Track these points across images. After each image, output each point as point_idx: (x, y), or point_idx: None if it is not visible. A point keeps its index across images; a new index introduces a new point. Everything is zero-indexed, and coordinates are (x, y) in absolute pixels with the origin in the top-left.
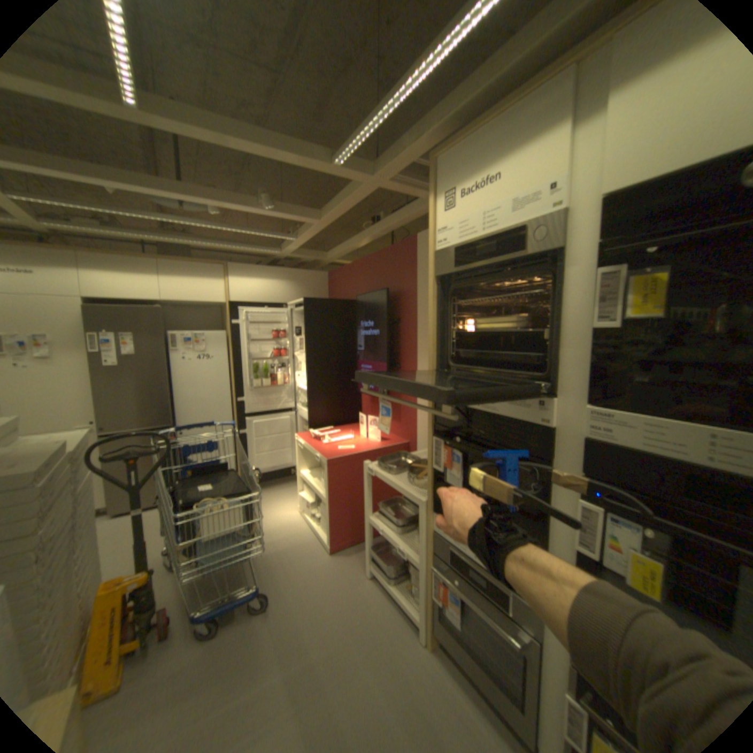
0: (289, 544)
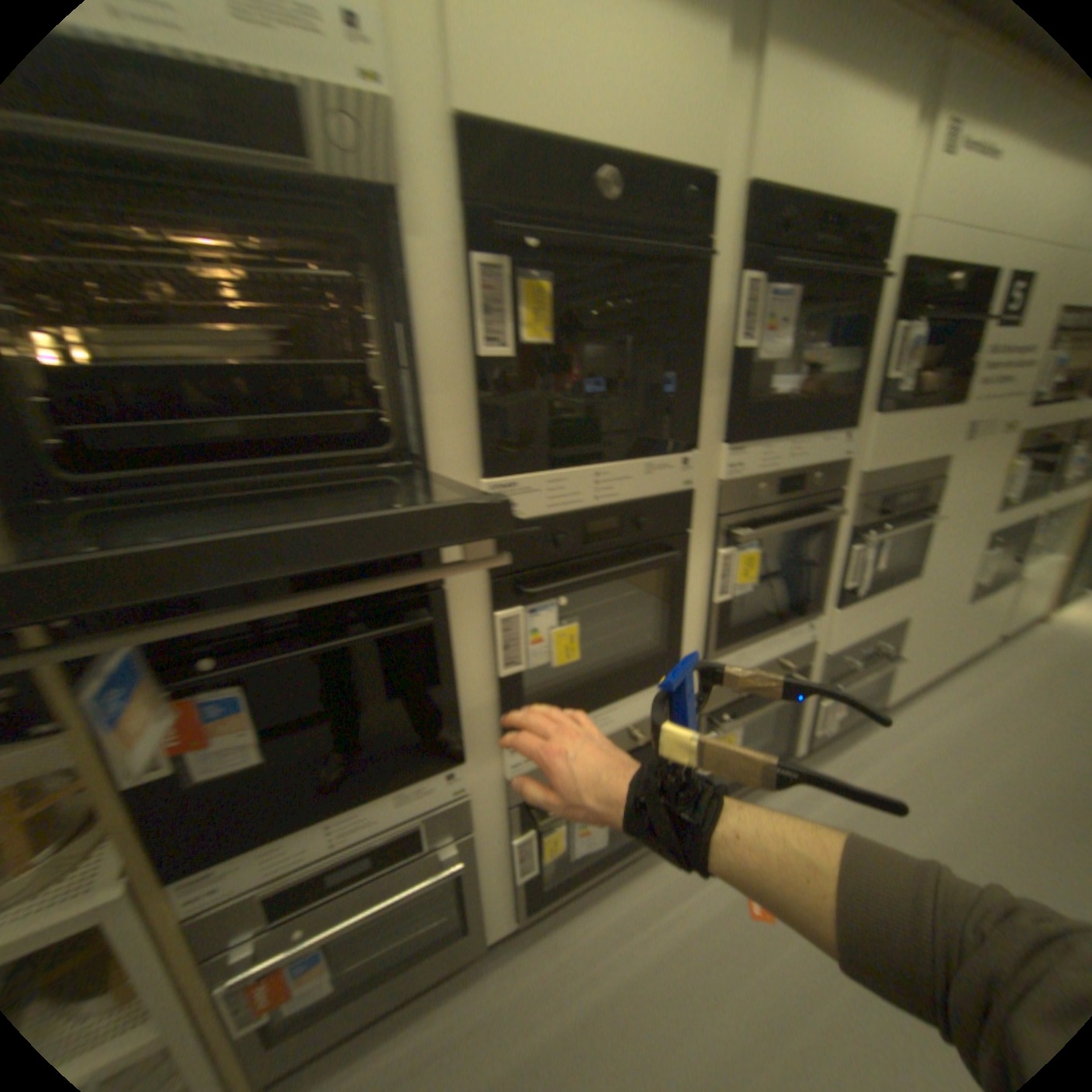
0: None
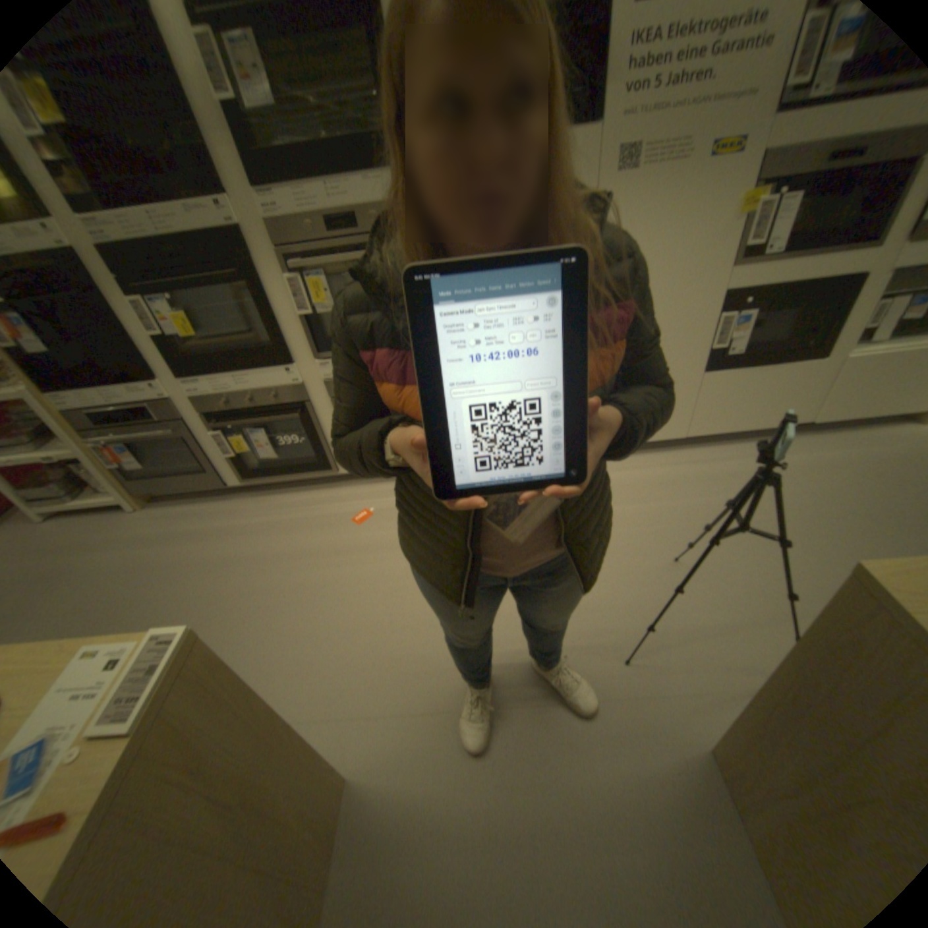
0: None
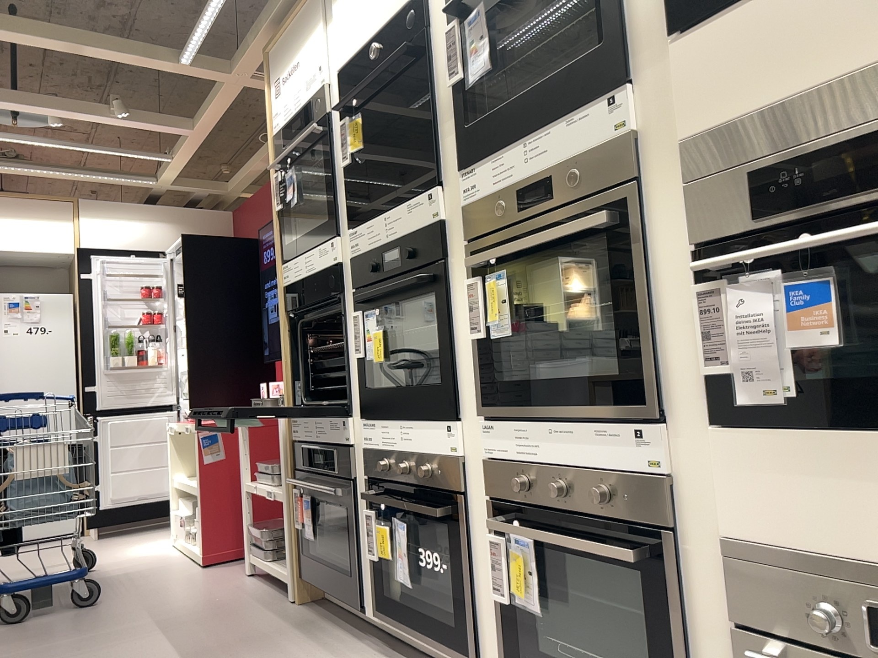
0: (147, 565)
